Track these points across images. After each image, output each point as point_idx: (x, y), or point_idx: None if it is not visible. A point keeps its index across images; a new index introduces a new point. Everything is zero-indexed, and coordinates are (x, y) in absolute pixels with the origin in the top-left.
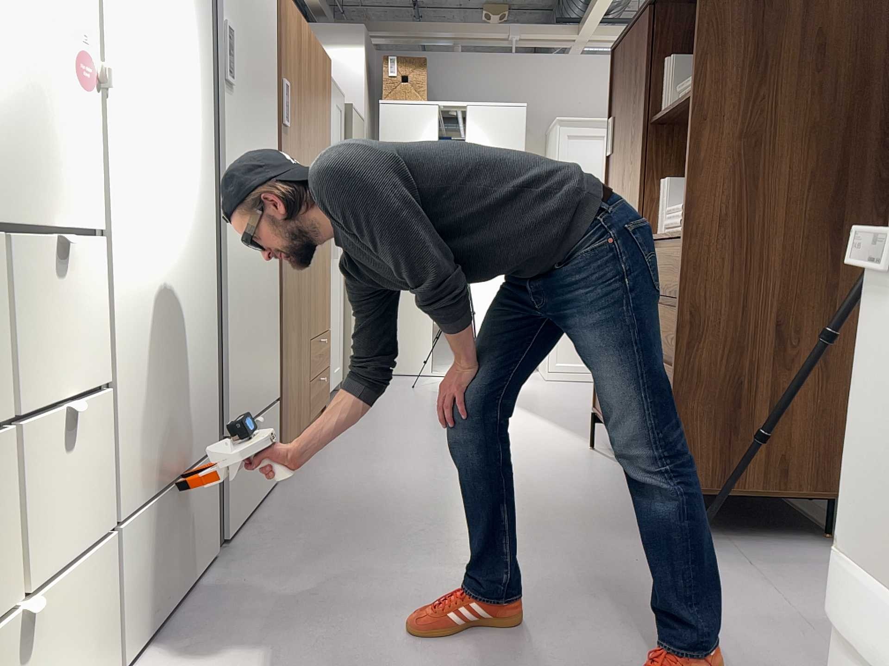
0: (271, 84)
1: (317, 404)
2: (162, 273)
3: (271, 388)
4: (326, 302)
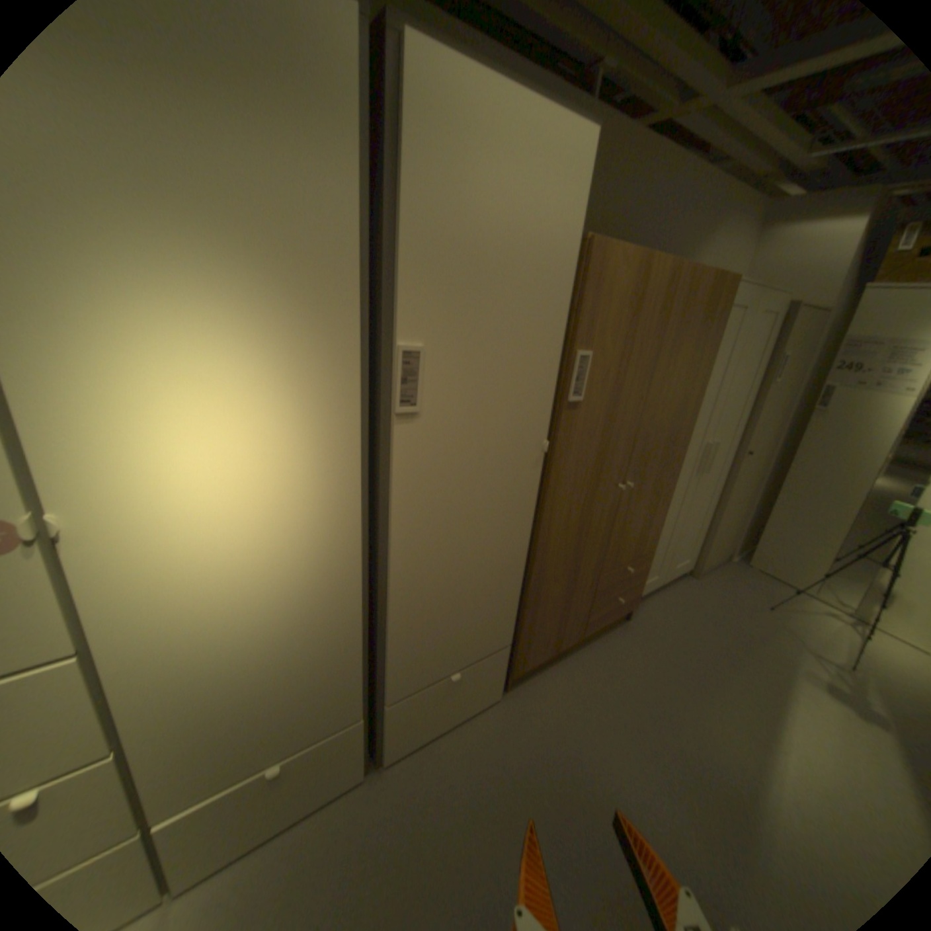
0: (544, 368)
1: (606, 620)
2: (235, 638)
3: (493, 643)
4: (652, 532)
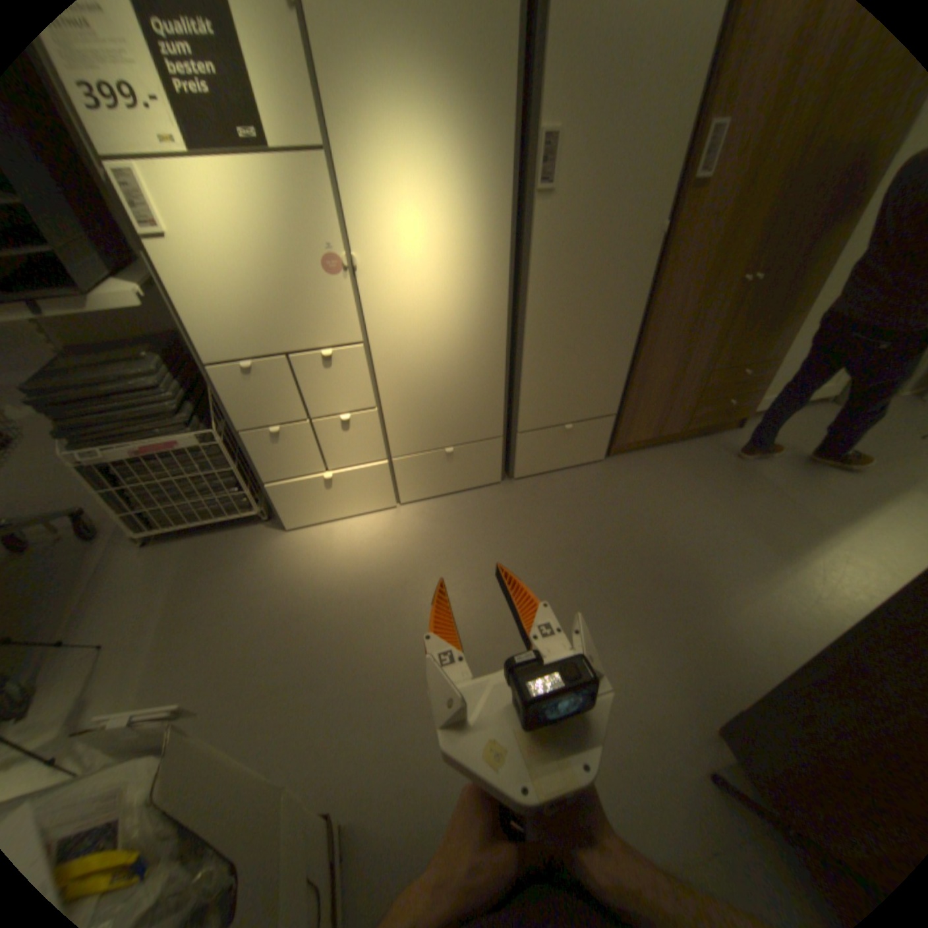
0: (672, 142)
1: (714, 419)
2: (434, 353)
3: (601, 408)
4: (783, 335)
